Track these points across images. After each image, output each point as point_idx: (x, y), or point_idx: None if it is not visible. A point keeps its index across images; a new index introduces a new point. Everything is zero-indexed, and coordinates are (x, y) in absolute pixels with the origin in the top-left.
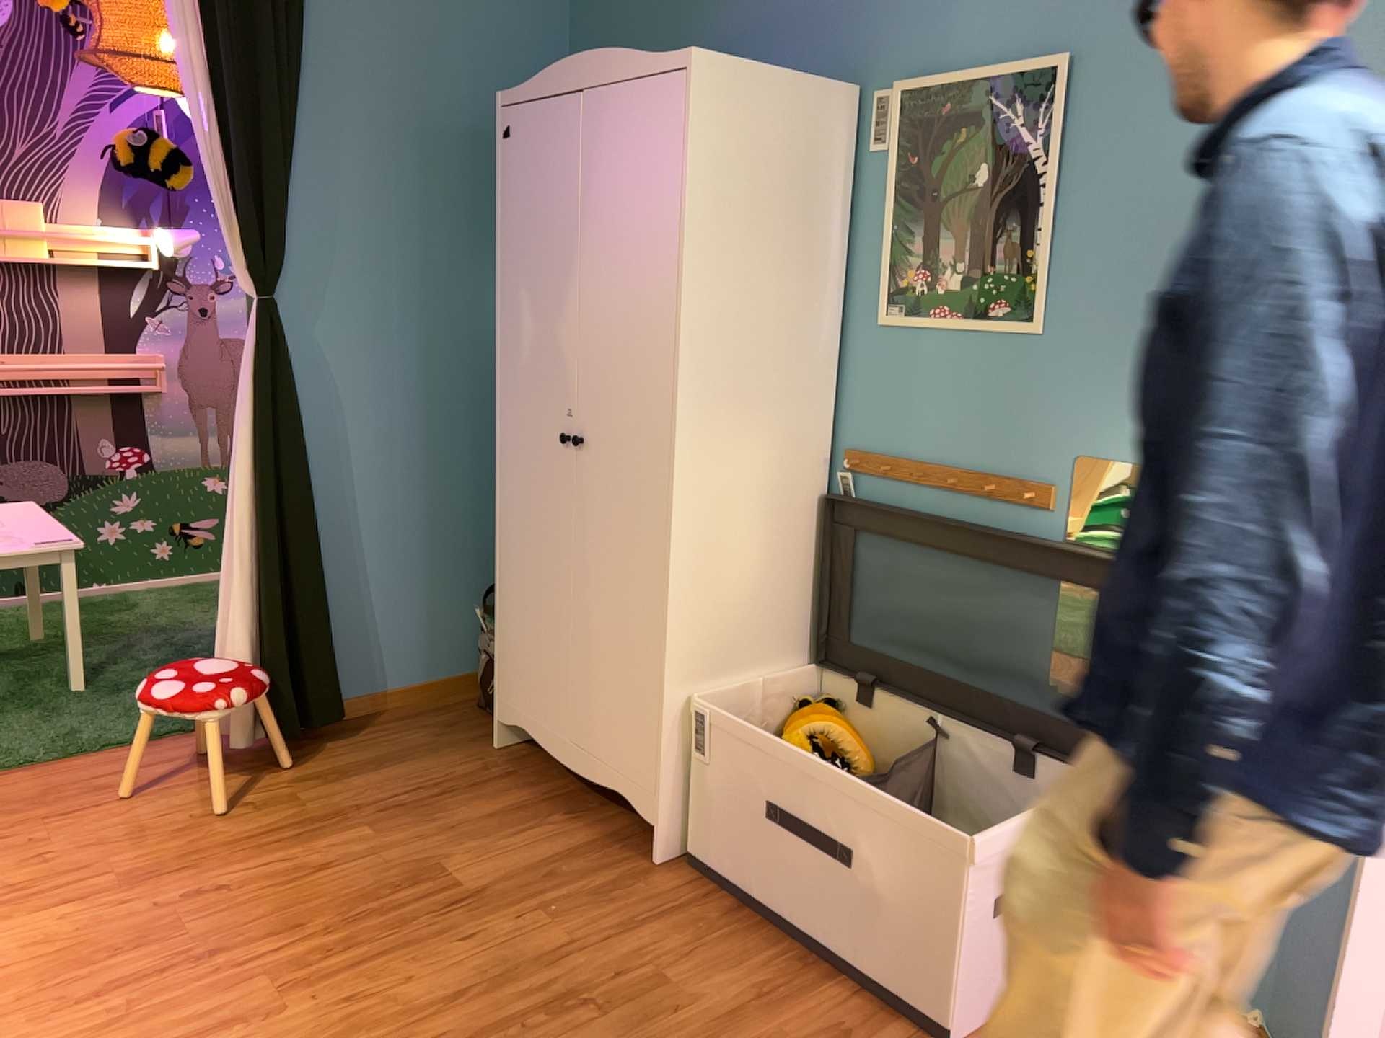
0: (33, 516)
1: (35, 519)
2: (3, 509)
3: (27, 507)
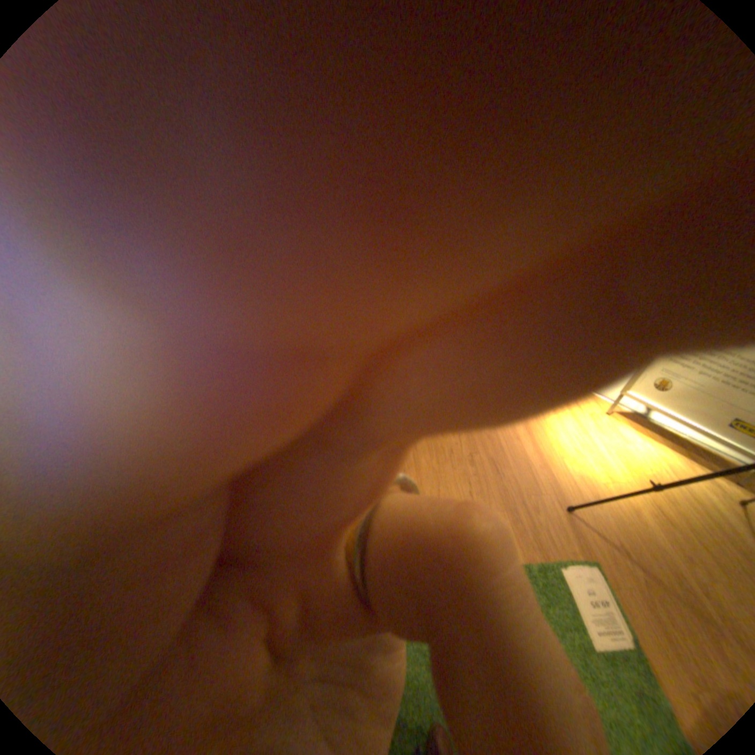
0: None
1: None
2: None
3: None
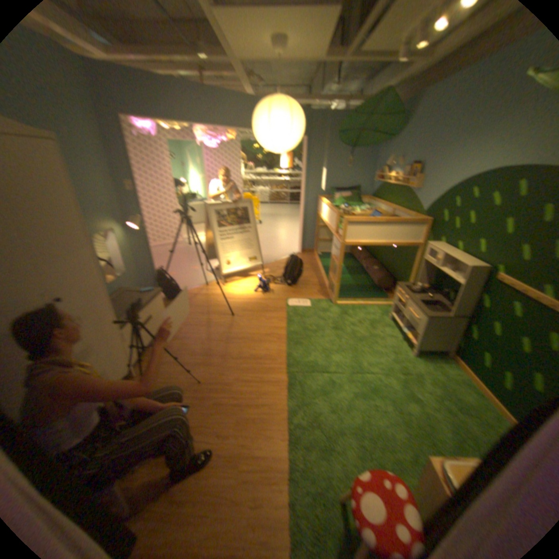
0: None
1: None
2: None
3: None
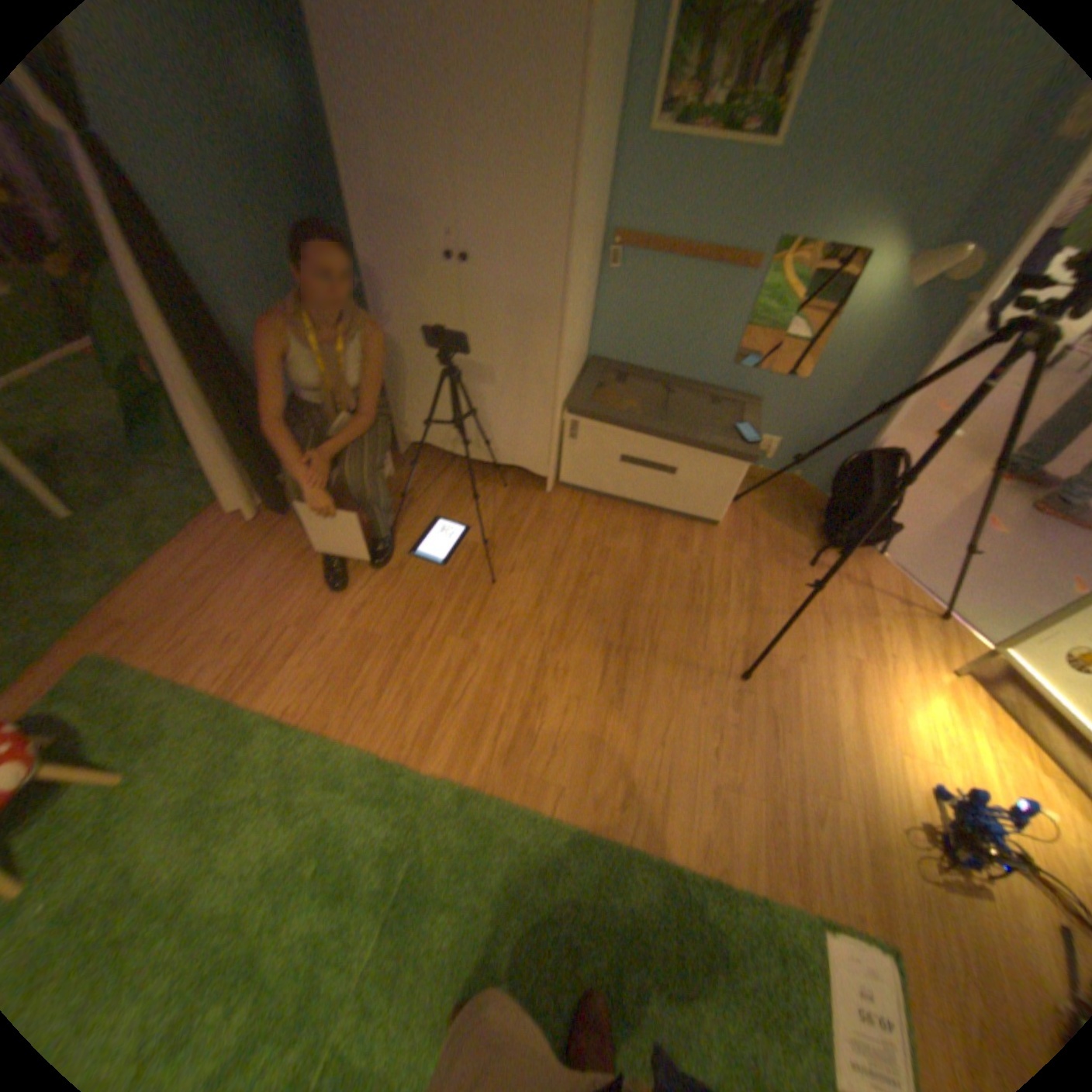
0: None
1: None
2: None
3: None
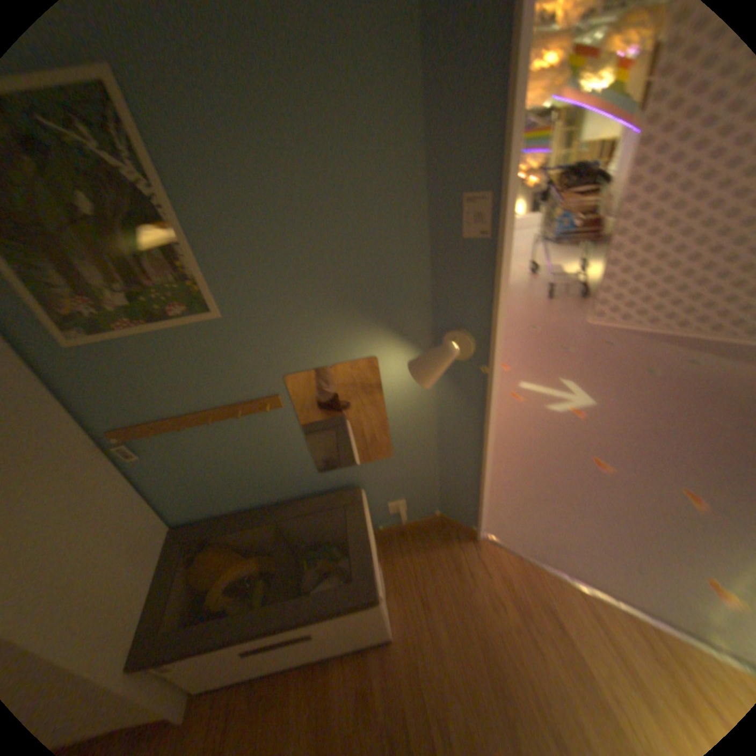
0: None
1: None
2: None
3: None
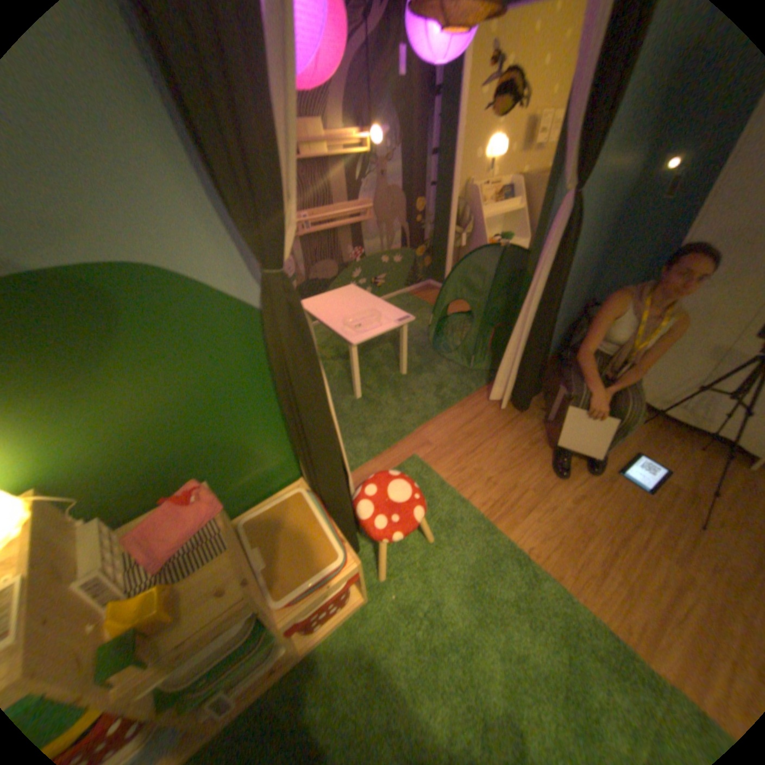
0: (363, 297)
1: (368, 301)
2: (345, 294)
3: (353, 291)
